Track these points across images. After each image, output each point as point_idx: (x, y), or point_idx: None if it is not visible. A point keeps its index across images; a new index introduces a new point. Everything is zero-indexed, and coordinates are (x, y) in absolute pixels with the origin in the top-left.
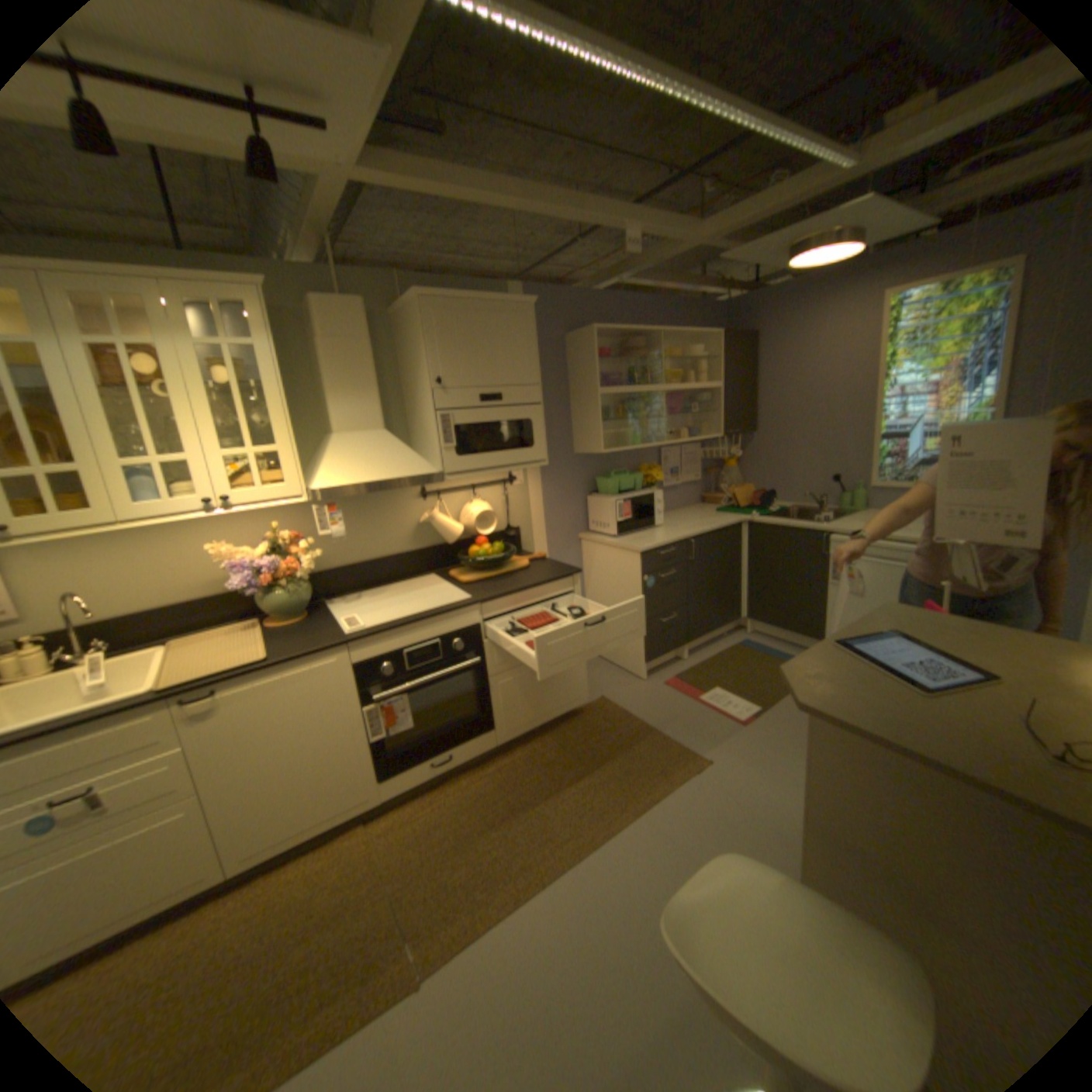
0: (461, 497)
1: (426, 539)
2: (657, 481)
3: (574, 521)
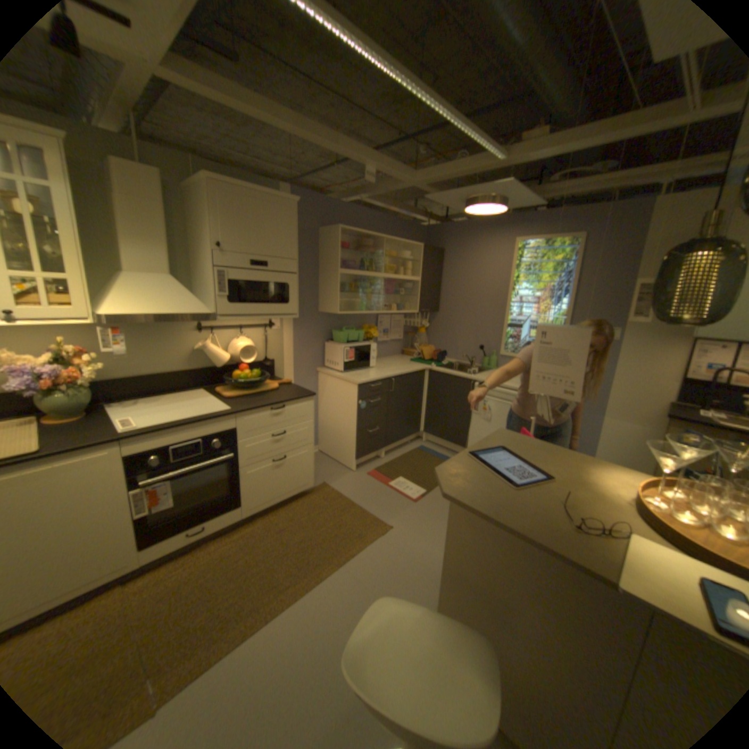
0: (231, 333)
1: (200, 361)
2: (374, 337)
3: (315, 359)
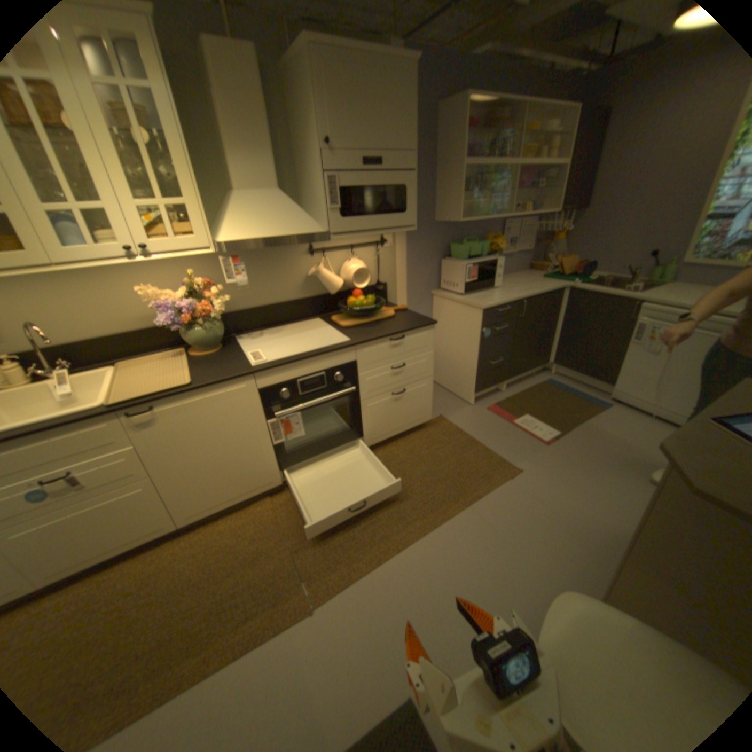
0: (341, 255)
1: (313, 289)
2: (499, 249)
3: (429, 280)
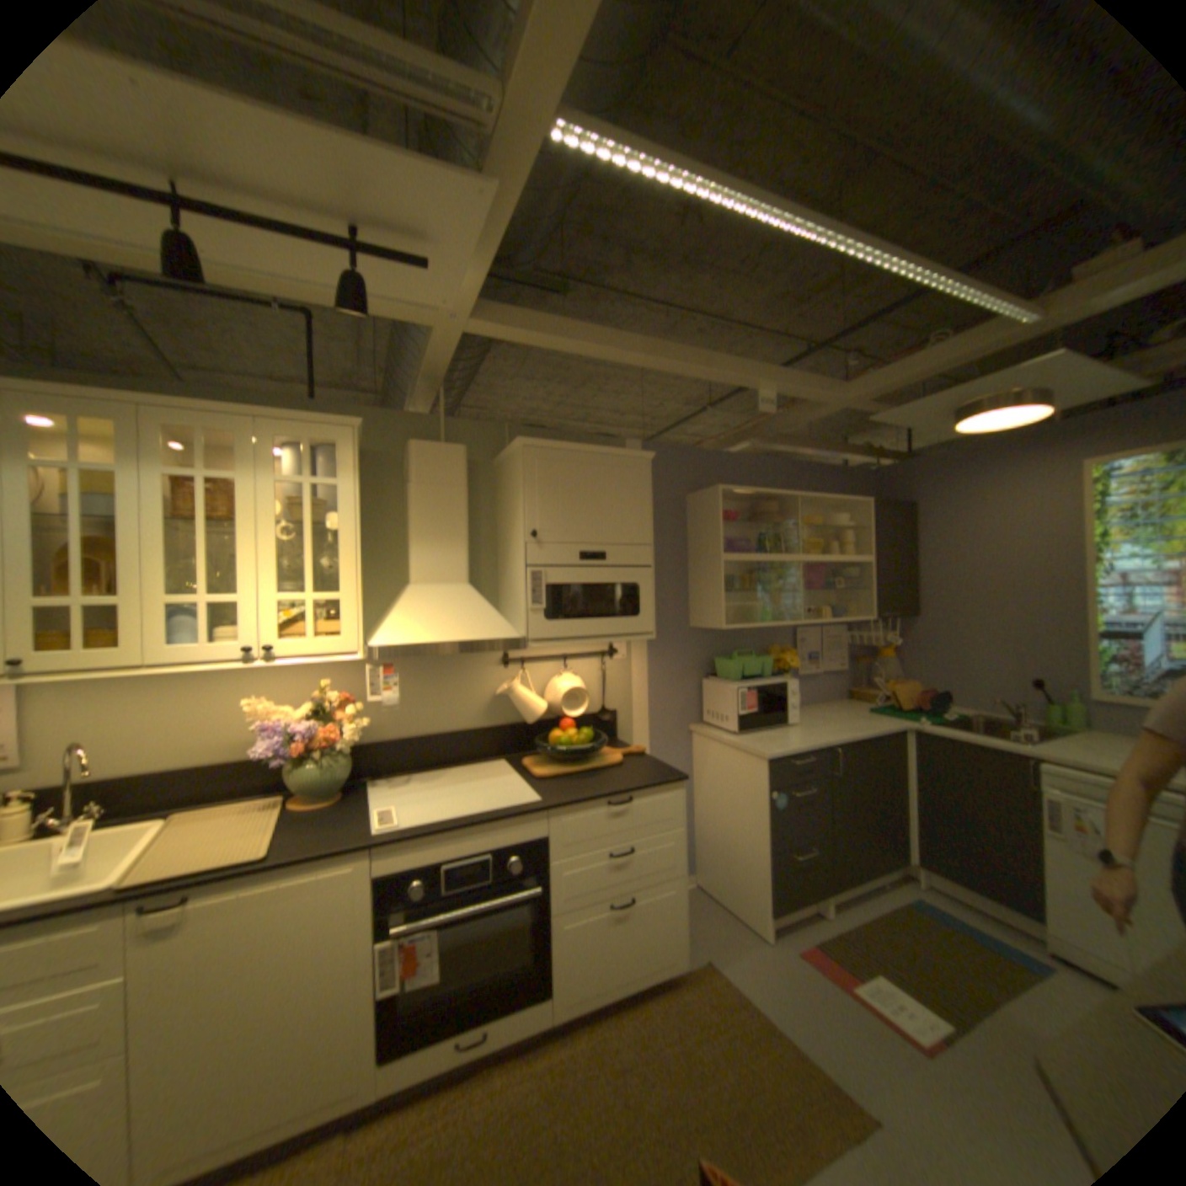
0: (549, 667)
1: (502, 713)
2: (792, 667)
3: (685, 708)
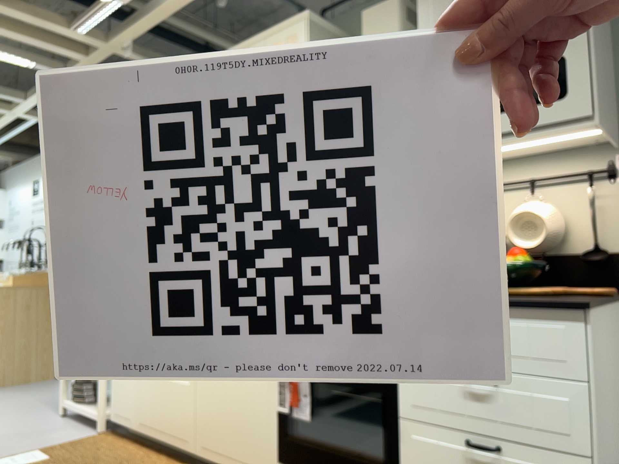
0: (518, 196)
1: None
2: None
3: None
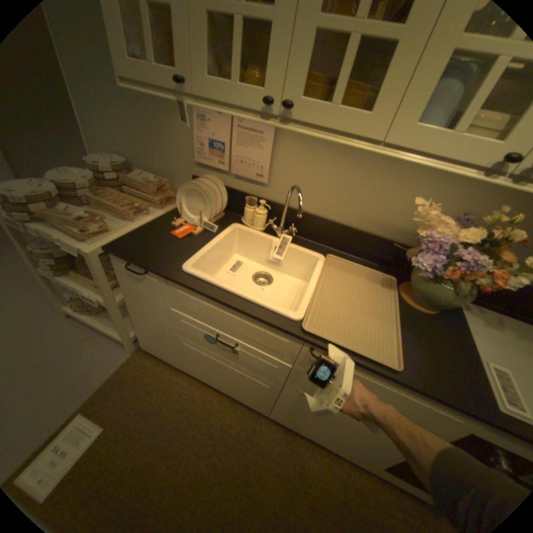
0: None
1: None
2: None
3: None
